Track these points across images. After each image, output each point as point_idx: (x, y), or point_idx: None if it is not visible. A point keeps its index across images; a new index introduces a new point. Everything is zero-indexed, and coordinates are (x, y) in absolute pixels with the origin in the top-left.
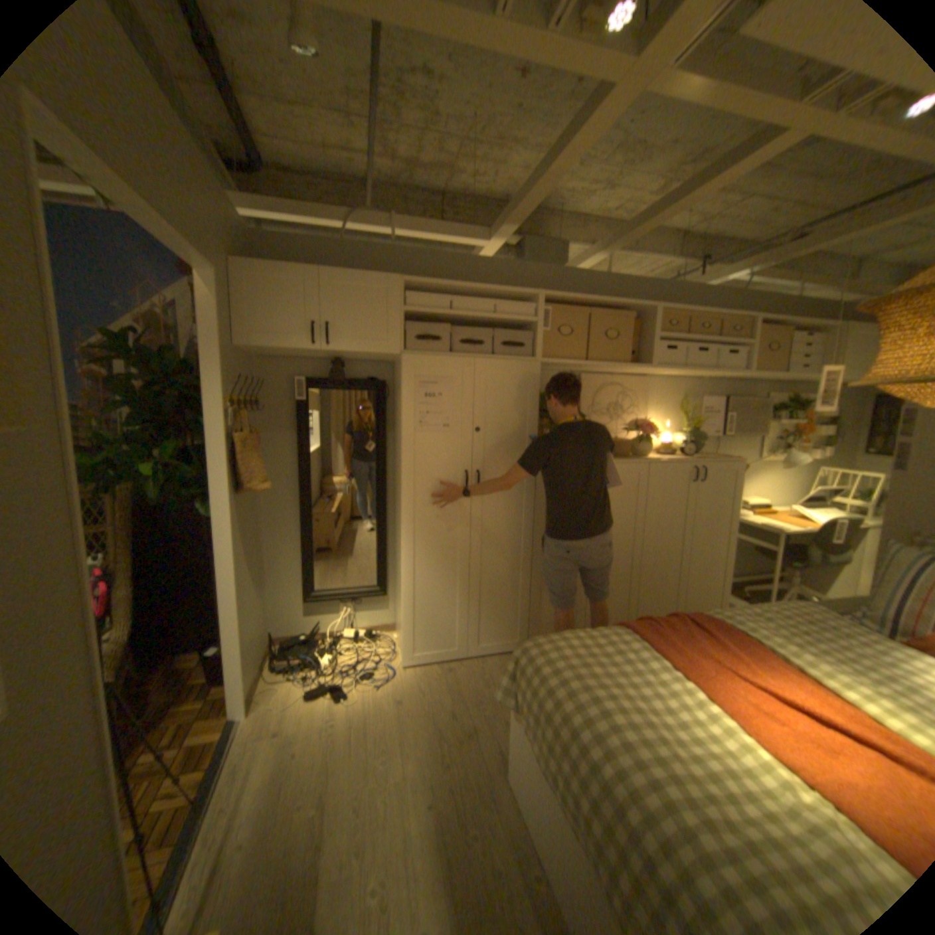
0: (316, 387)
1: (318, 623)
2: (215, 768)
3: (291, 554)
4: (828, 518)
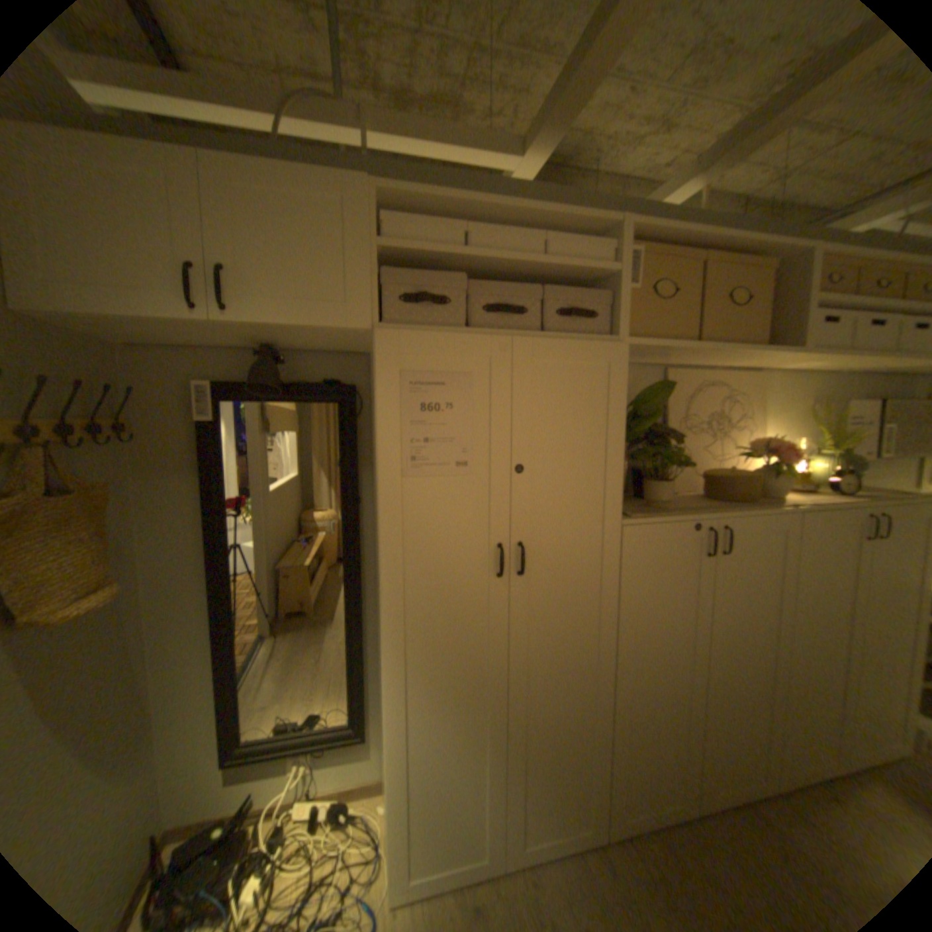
0: (233, 398)
1: (249, 796)
2: None
3: (197, 684)
4: None
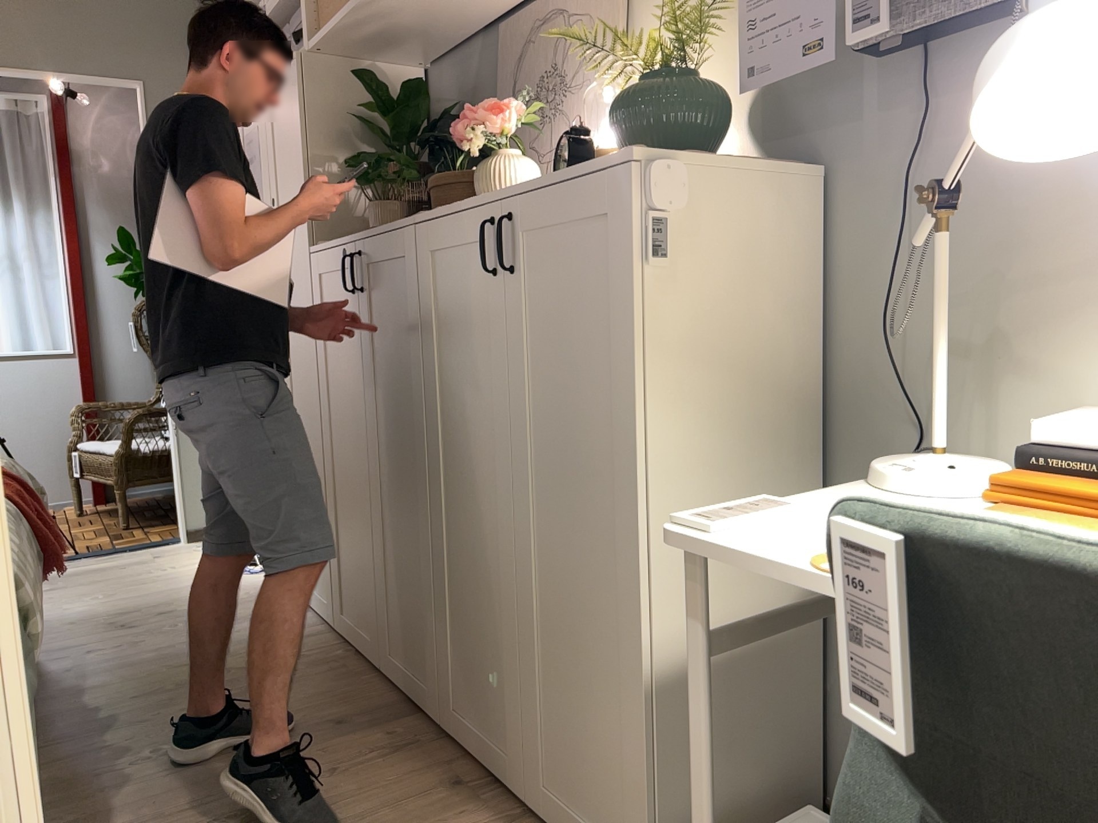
0: None
1: None
2: (118, 549)
3: None
4: None
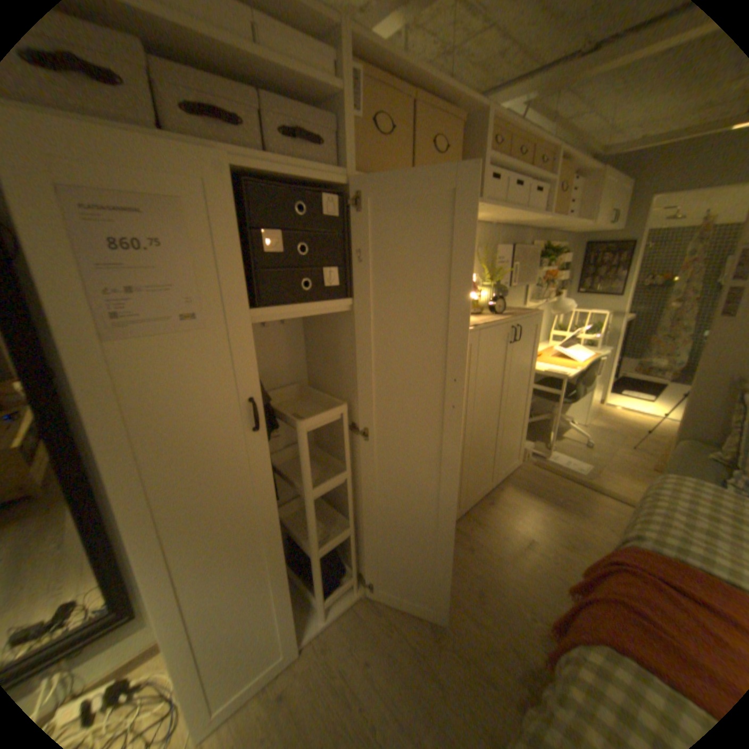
0: None
1: None
2: None
3: None
4: (580, 354)
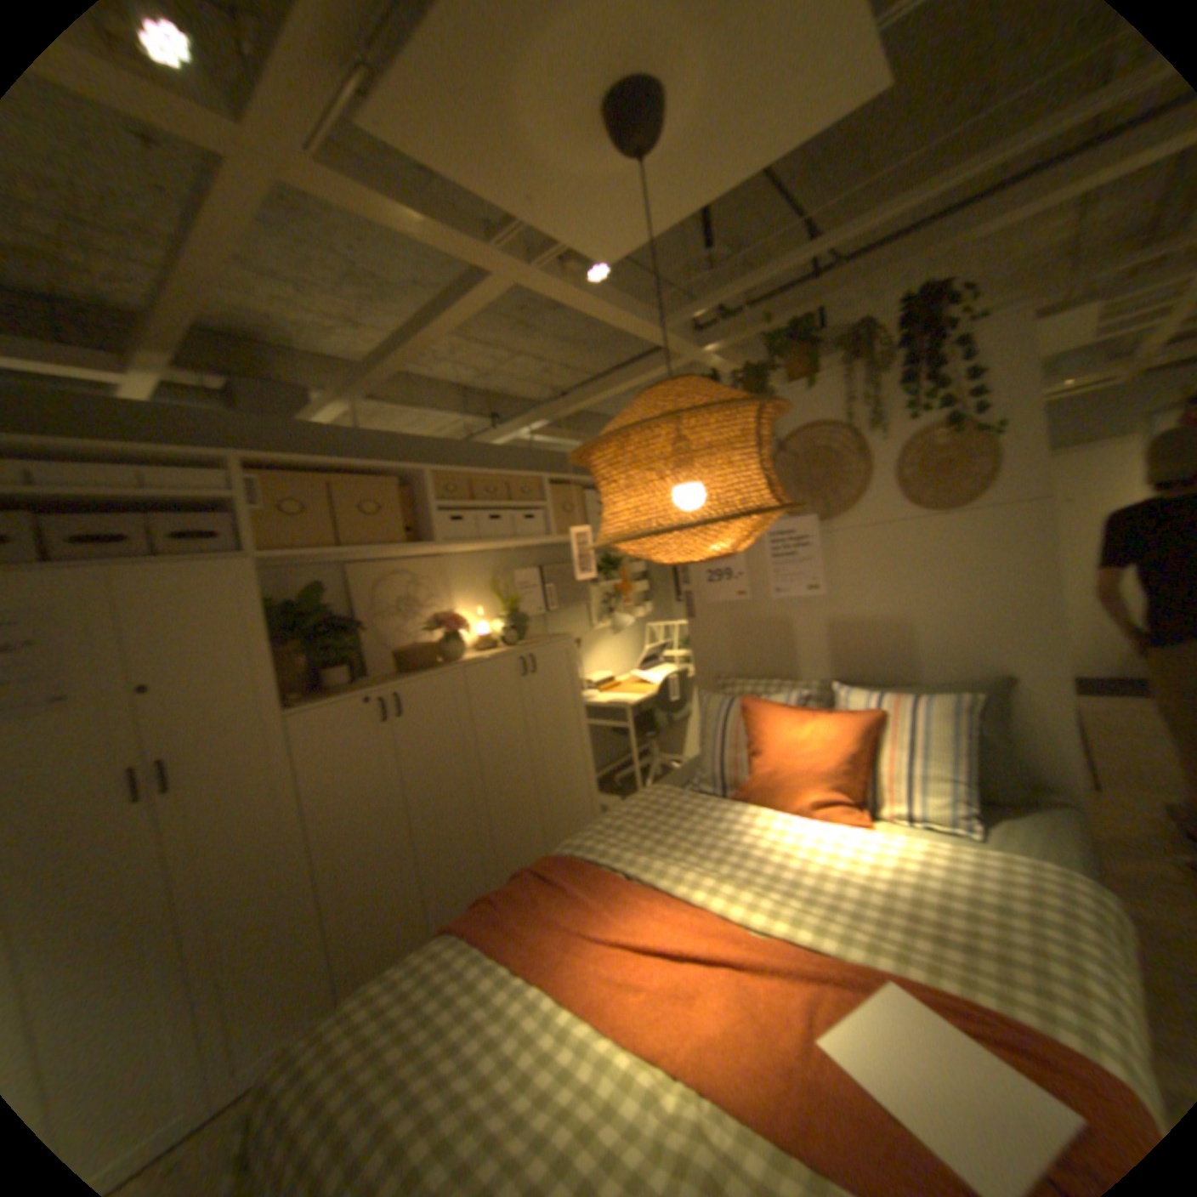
0: None
1: None
2: None
3: None
4: (662, 675)
